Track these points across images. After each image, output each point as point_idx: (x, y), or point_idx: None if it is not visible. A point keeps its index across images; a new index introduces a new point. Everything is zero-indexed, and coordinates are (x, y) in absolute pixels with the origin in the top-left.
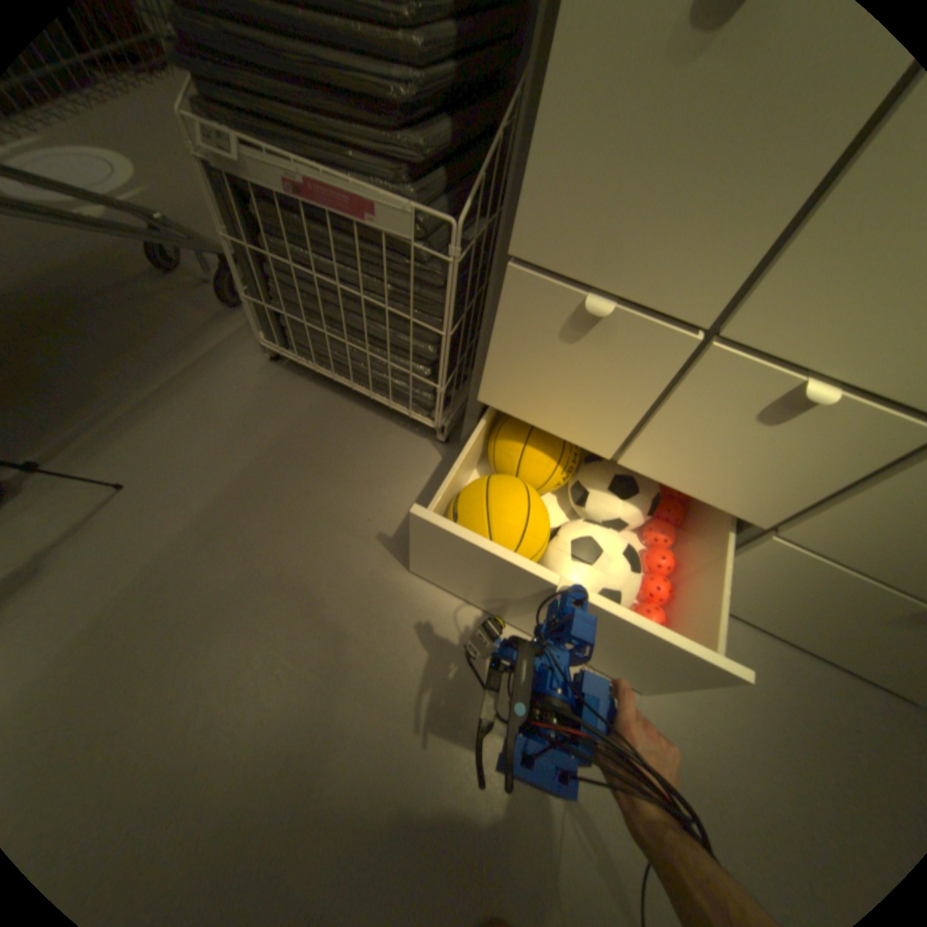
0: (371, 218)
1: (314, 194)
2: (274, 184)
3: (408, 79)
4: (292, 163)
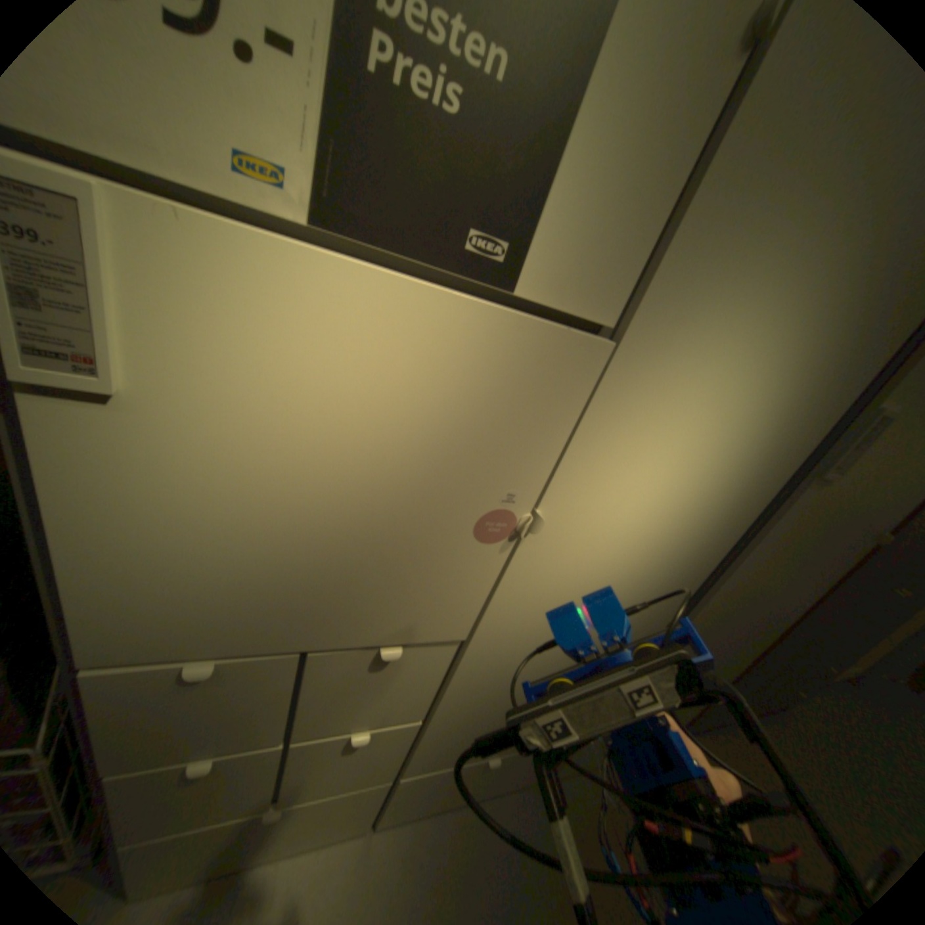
0: None
1: None
2: None
3: None
4: None
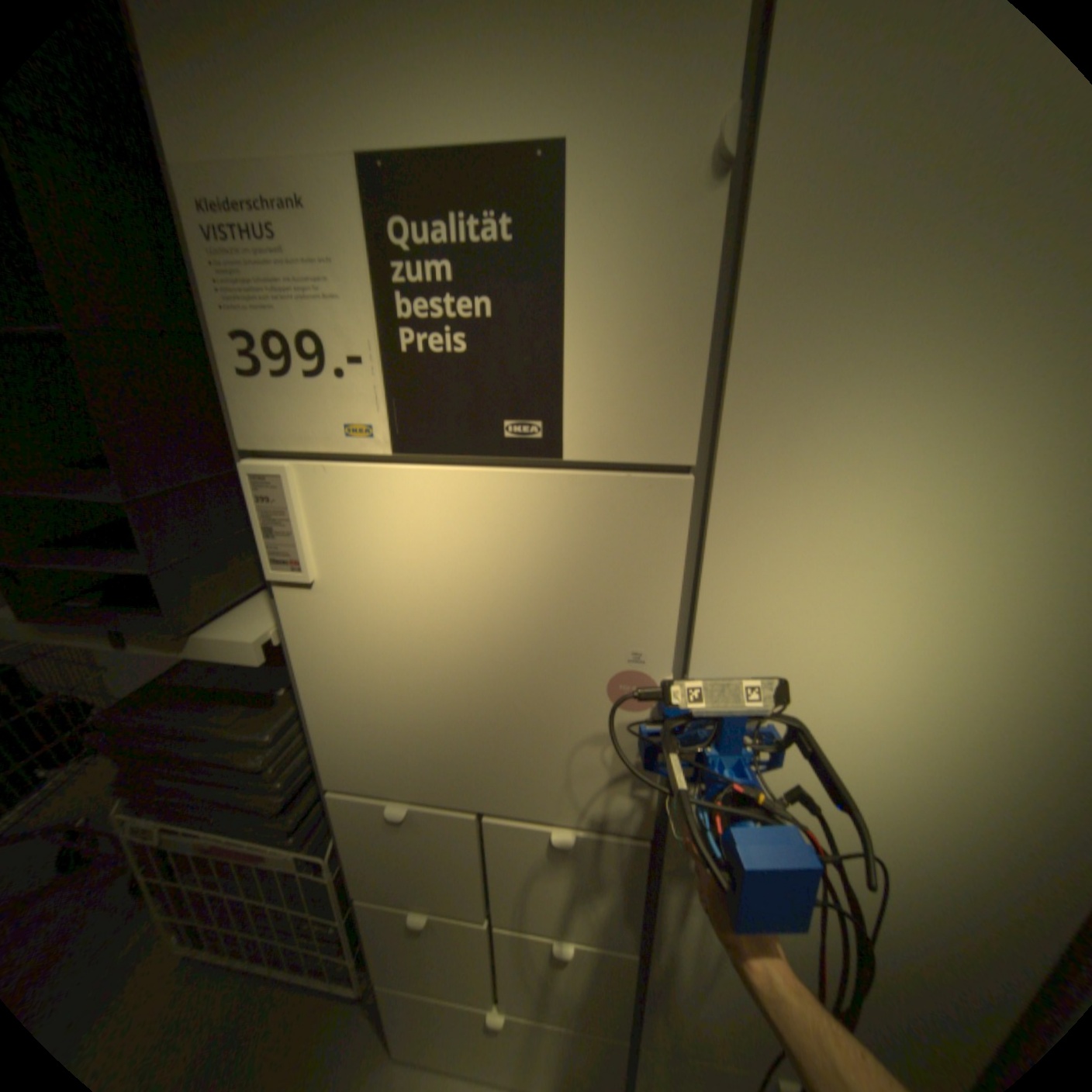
0: (262, 864)
1: (217, 854)
2: (185, 849)
3: (274, 802)
4: (199, 839)
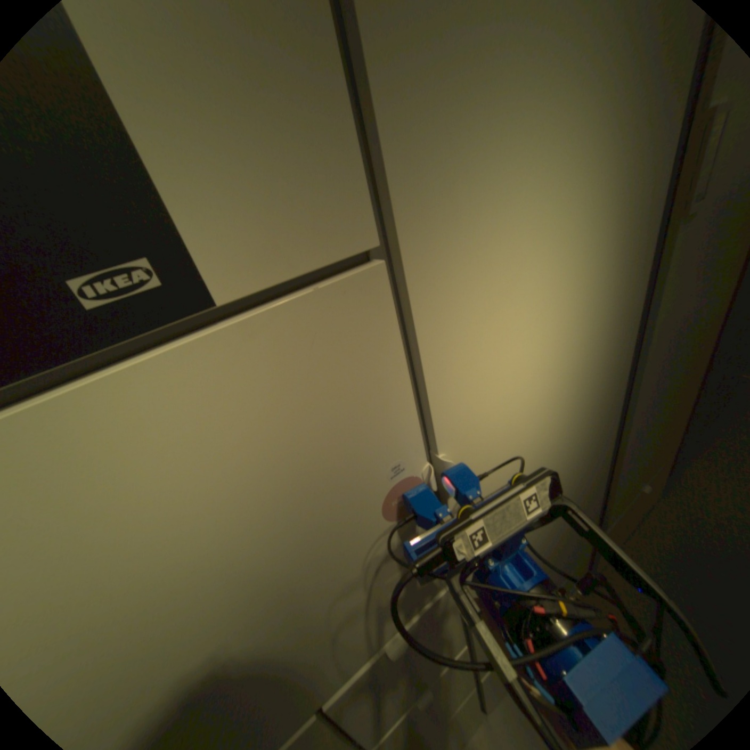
0: None
1: None
2: None
3: None
4: None
